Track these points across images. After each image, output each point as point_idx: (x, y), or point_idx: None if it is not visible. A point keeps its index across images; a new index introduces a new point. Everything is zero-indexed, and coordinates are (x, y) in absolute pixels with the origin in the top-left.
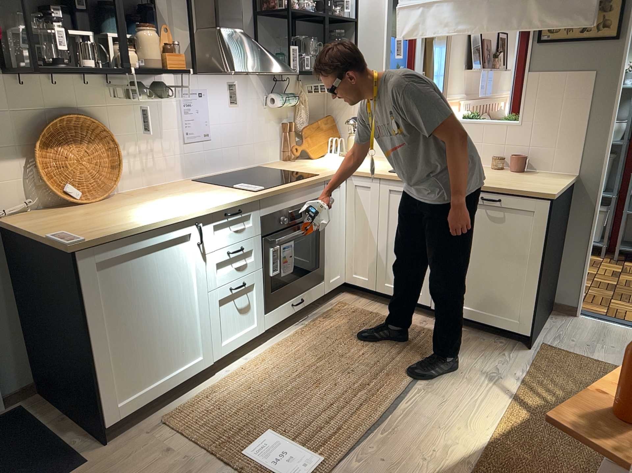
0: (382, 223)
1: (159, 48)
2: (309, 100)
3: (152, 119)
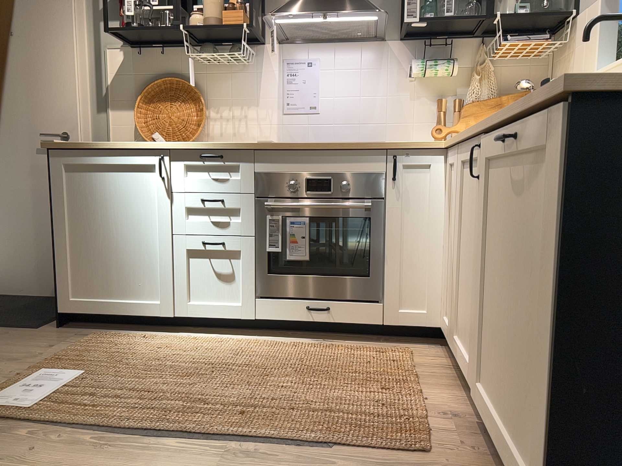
0: (458, 226)
1: (216, 7)
2: (506, 74)
3: (248, 87)
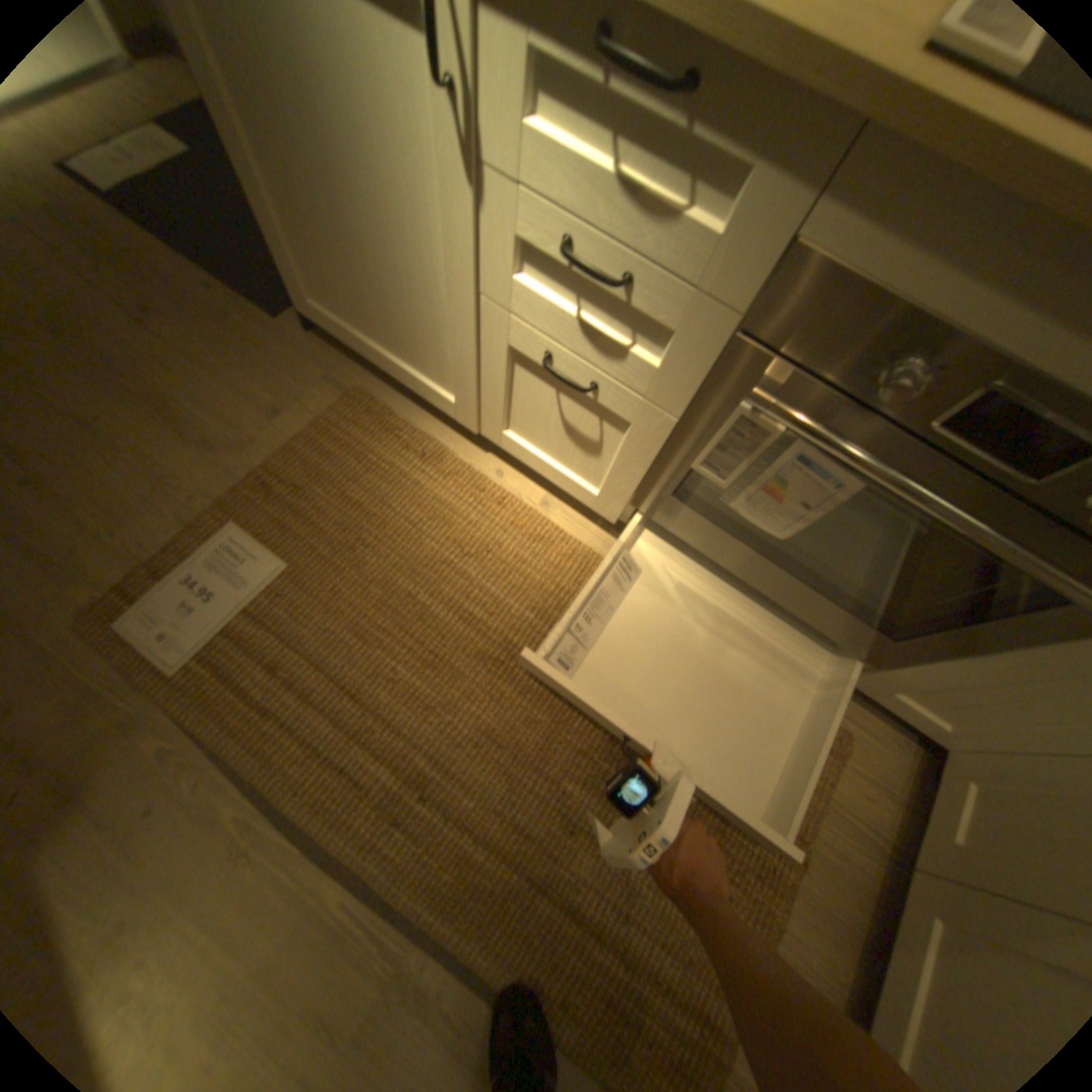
0: None
1: None
2: None
3: None
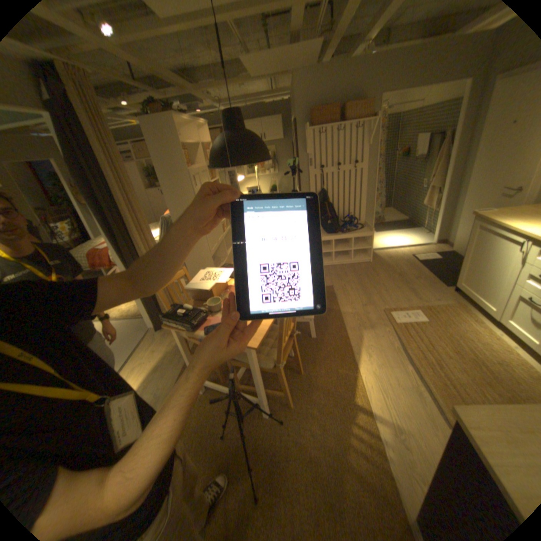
0: None
1: None
2: None
3: None
